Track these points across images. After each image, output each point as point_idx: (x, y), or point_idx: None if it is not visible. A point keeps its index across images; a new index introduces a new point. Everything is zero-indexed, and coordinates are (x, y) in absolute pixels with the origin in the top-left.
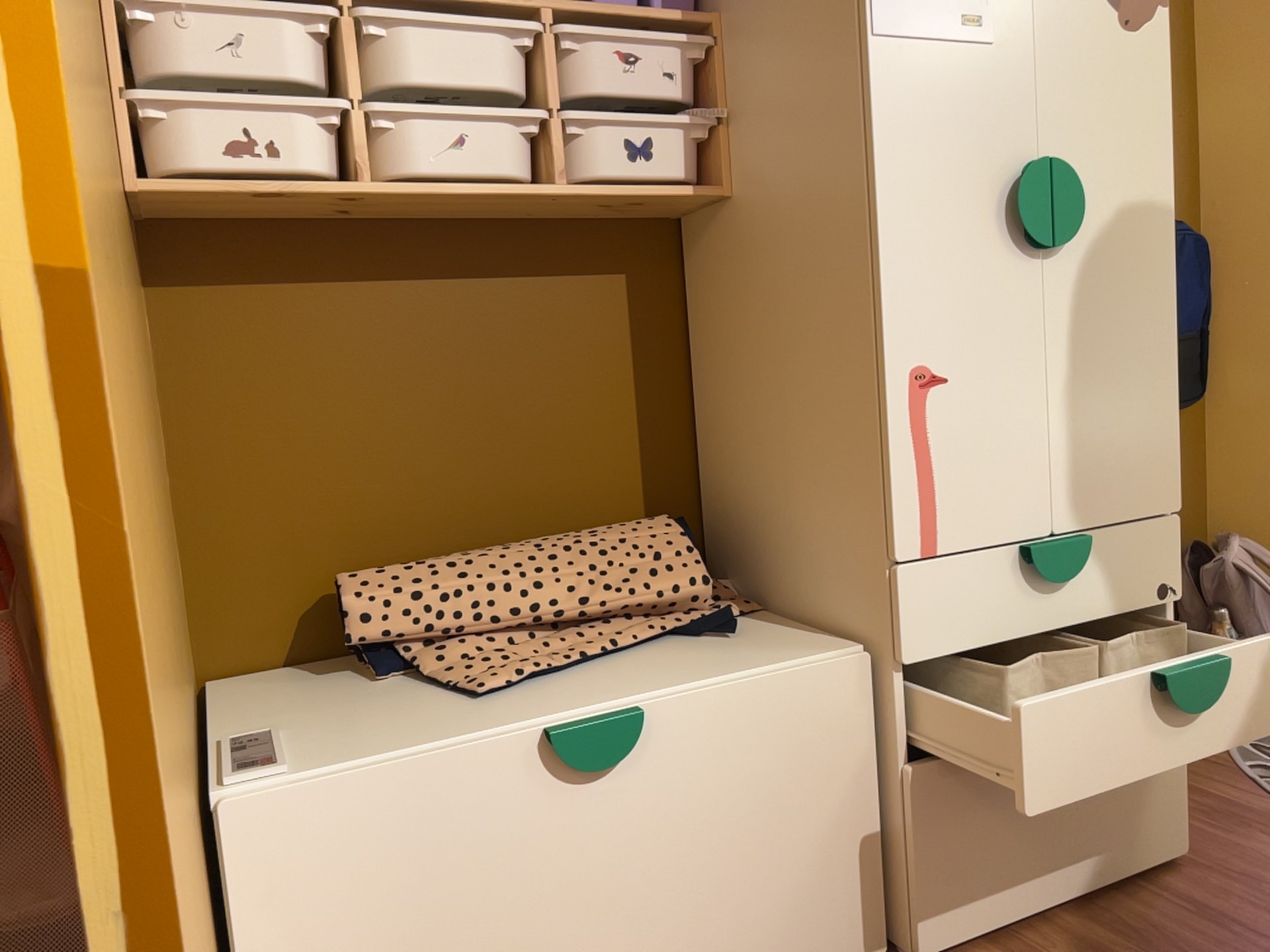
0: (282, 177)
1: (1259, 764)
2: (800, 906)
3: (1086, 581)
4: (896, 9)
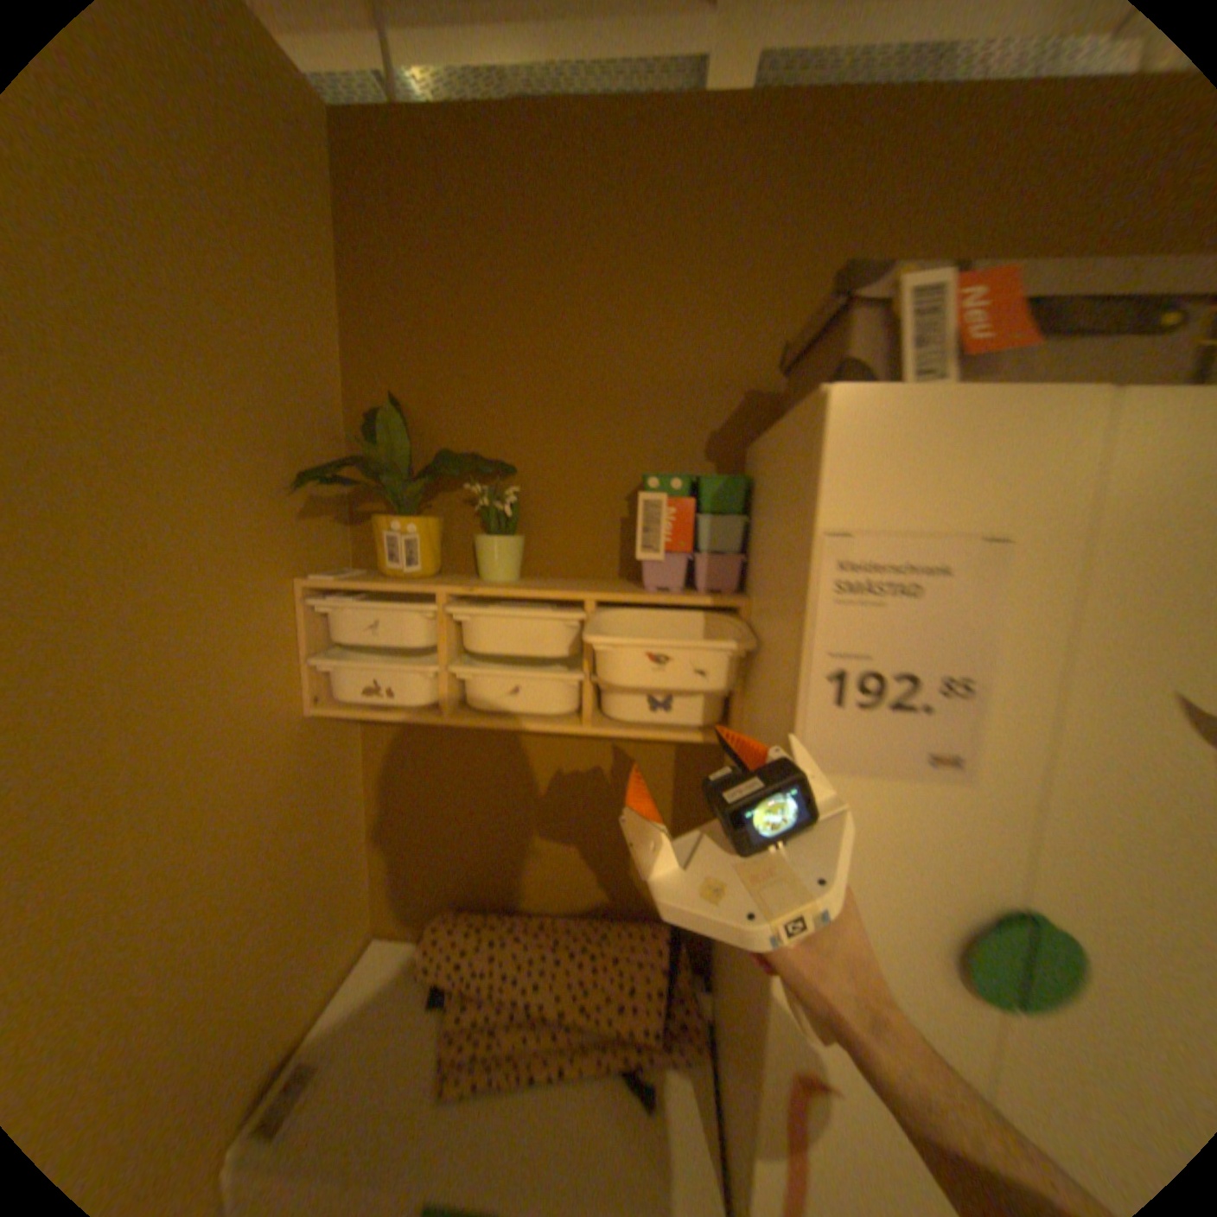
0: (395, 709)
1: None
2: None
3: None
4: (838, 746)
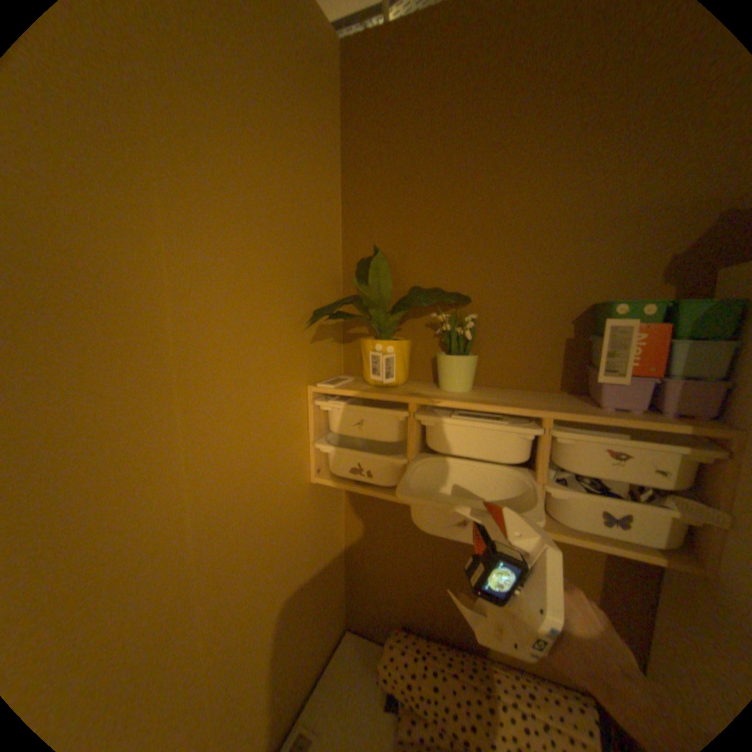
0: (373, 485)
1: None
2: None
3: None
4: None
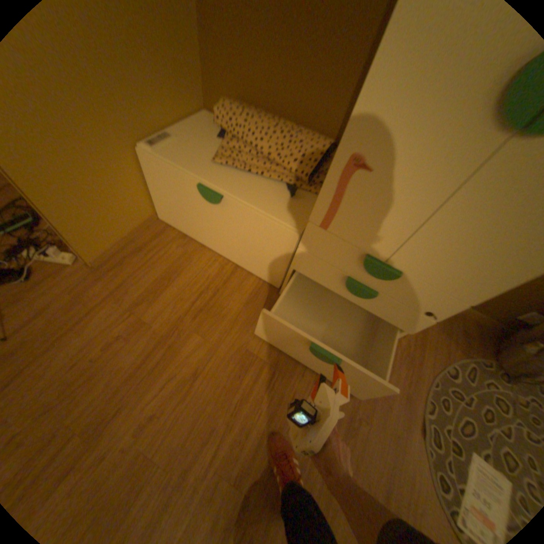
0: None
1: (454, 370)
2: (259, 264)
3: (391, 284)
4: None
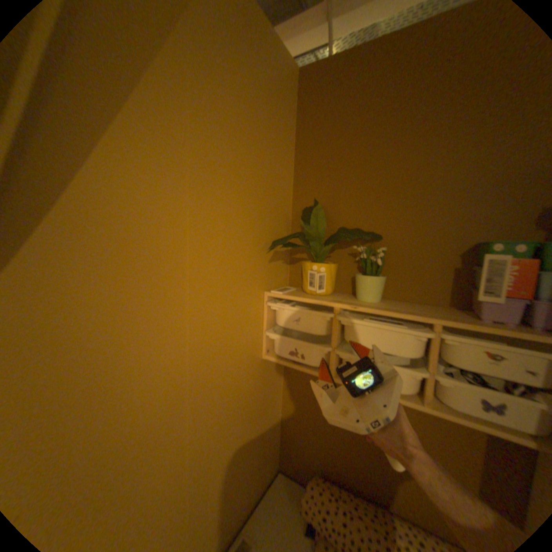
0: (305, 363)
1: None
2: None
3: None
4: None
